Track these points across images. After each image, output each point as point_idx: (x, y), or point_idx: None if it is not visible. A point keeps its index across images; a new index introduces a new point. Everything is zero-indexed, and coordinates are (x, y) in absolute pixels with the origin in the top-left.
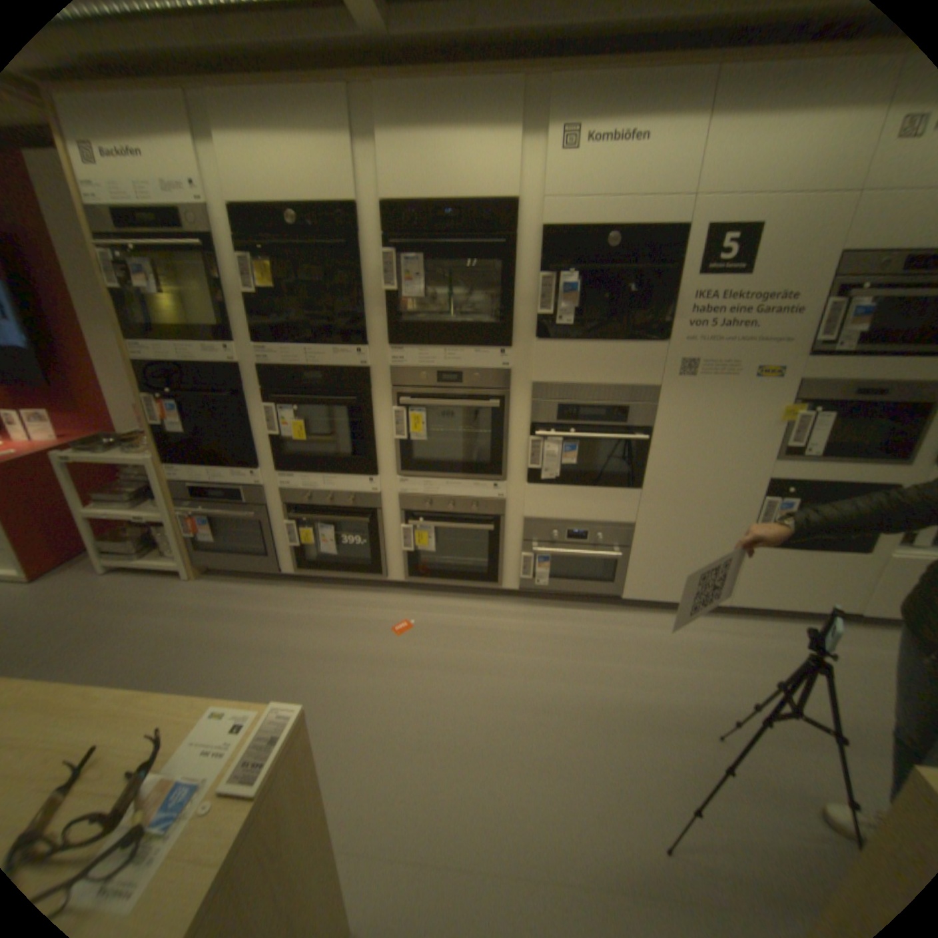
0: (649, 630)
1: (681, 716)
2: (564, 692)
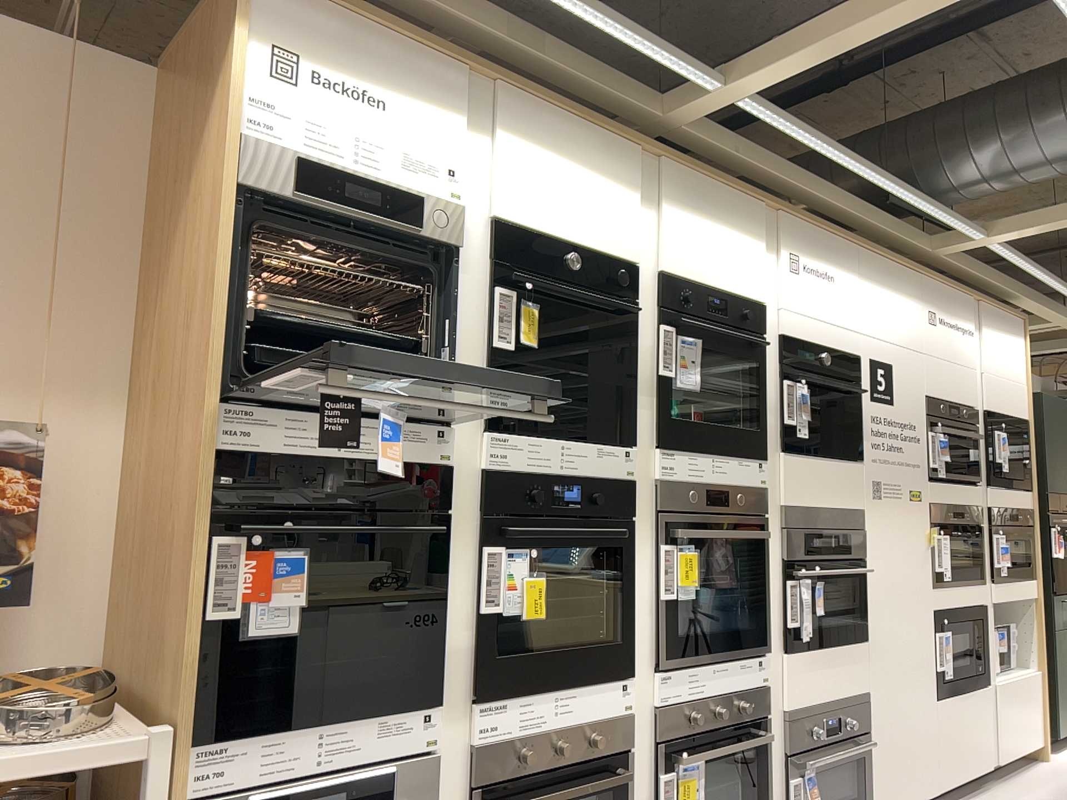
0: None
1: None
2: None
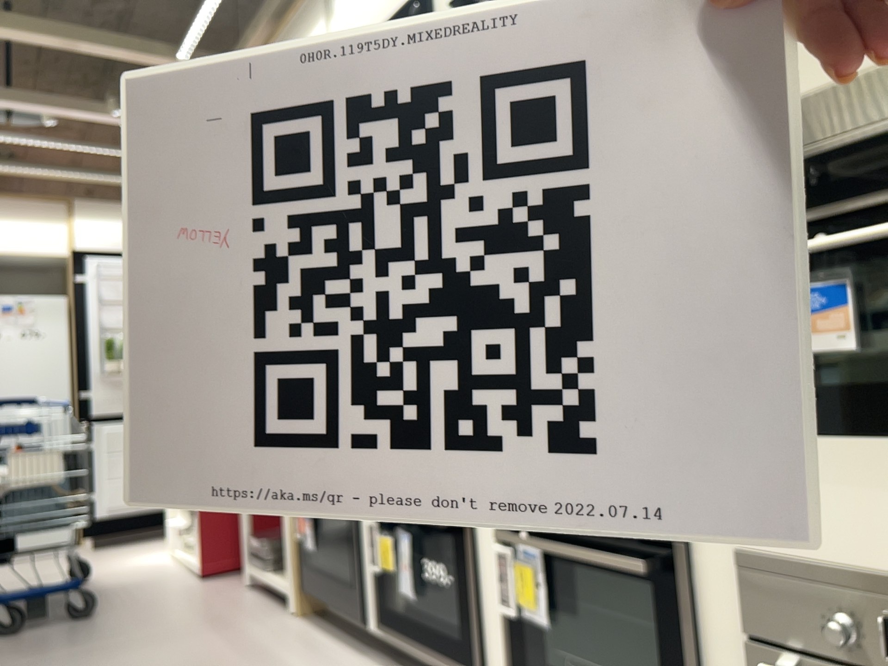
0: None
1: None
2: None
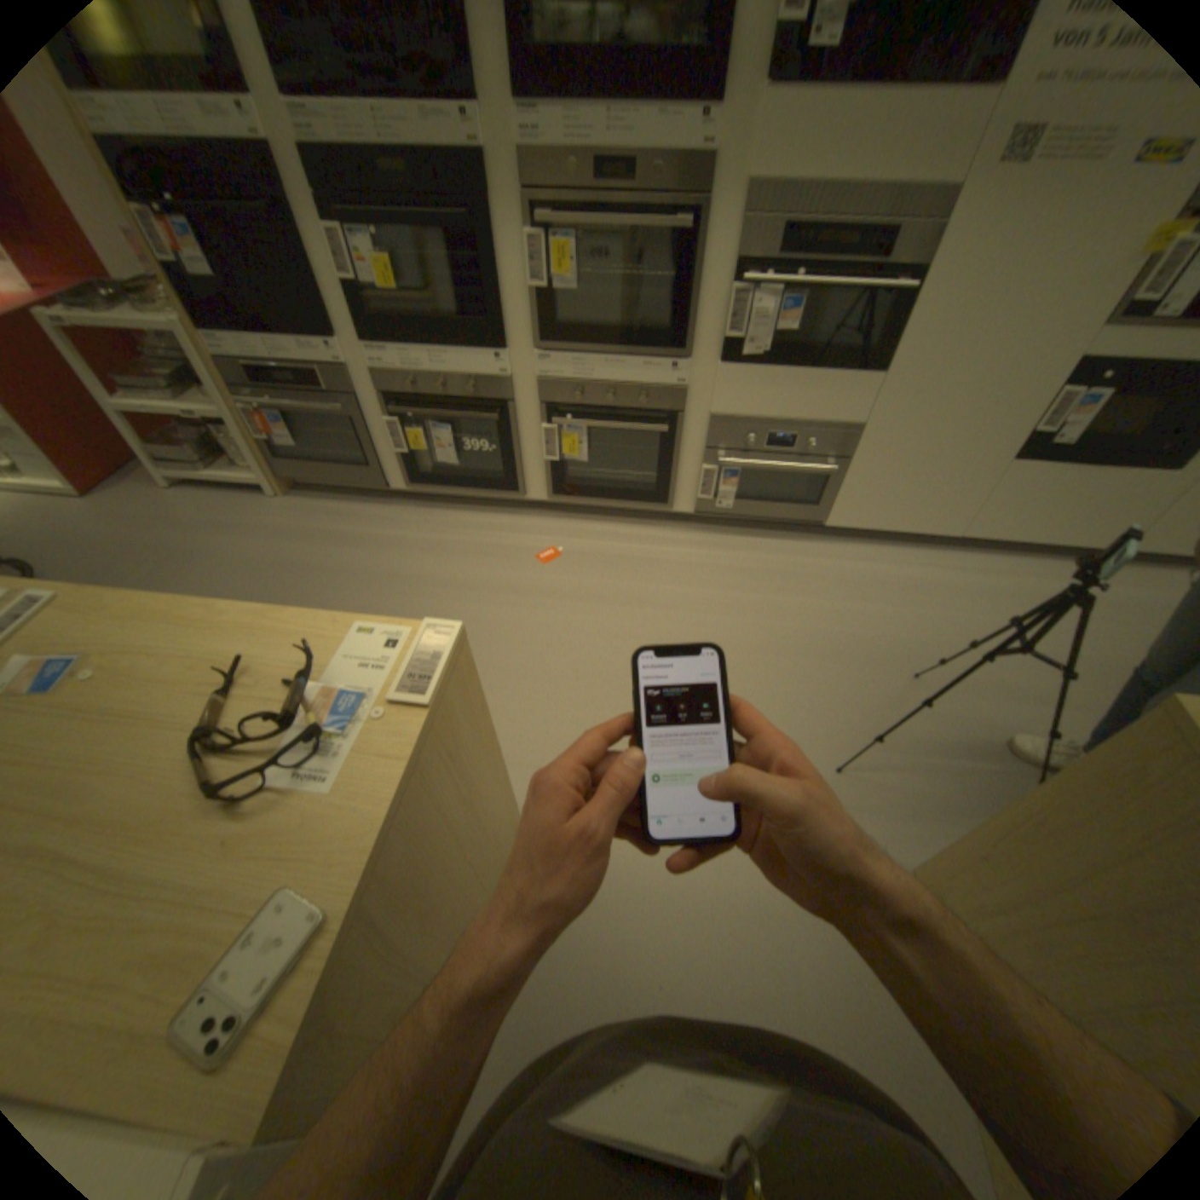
0: (851, 563)
1: (873, 653)
2: (740, 628)
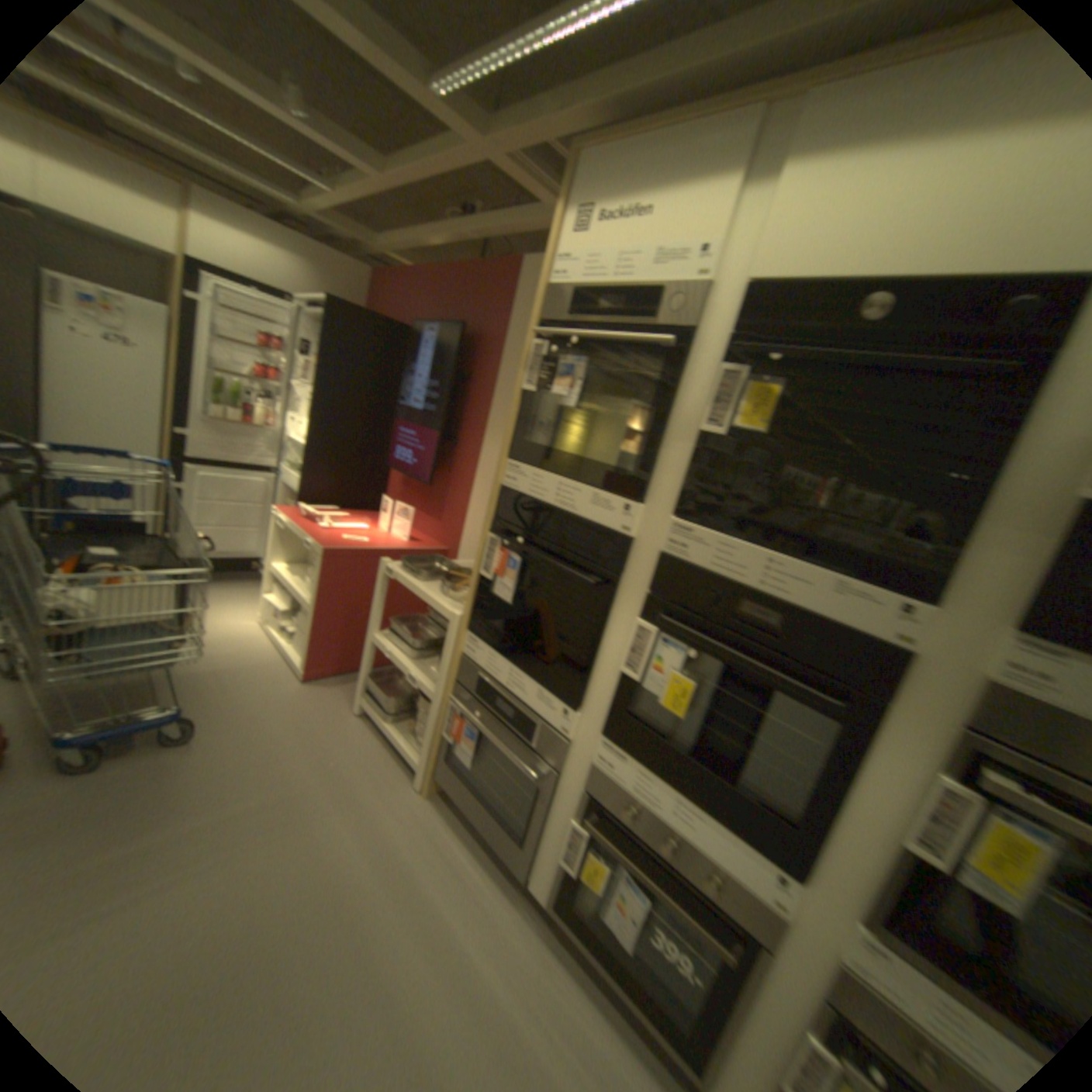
0: None
1: None
2: None
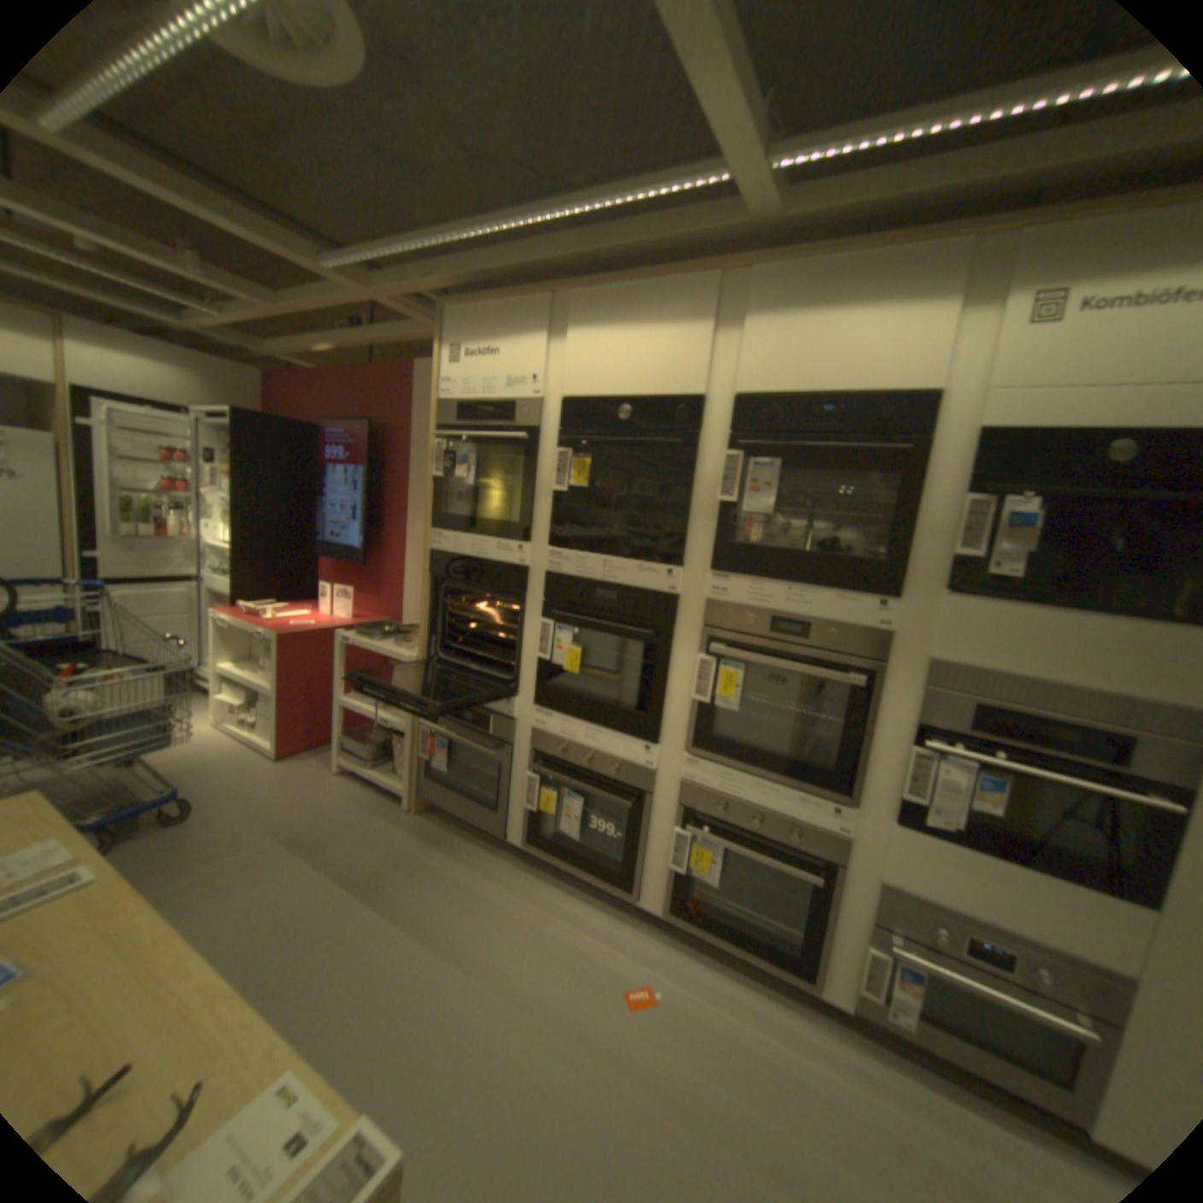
0: None
1: None
2: None
